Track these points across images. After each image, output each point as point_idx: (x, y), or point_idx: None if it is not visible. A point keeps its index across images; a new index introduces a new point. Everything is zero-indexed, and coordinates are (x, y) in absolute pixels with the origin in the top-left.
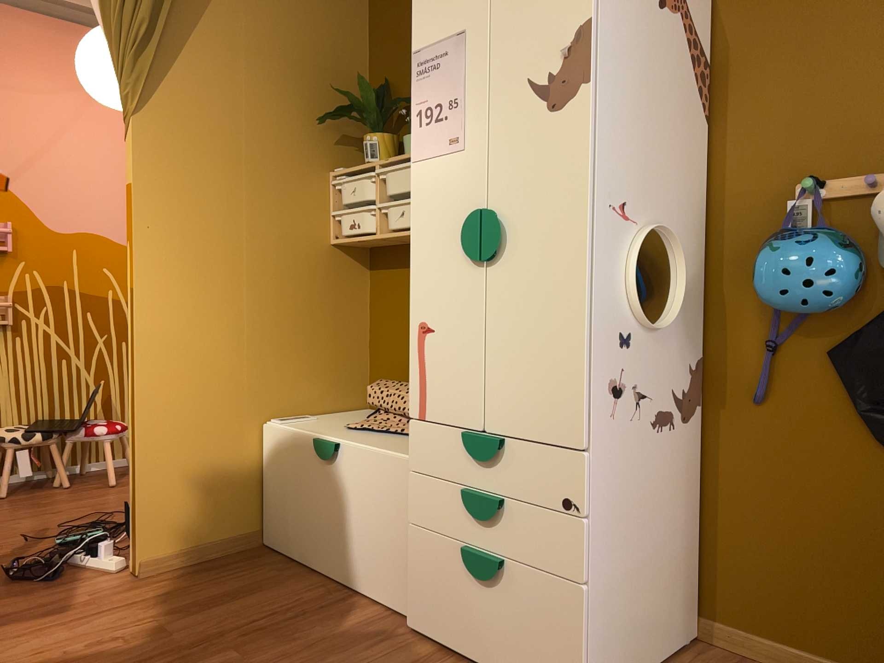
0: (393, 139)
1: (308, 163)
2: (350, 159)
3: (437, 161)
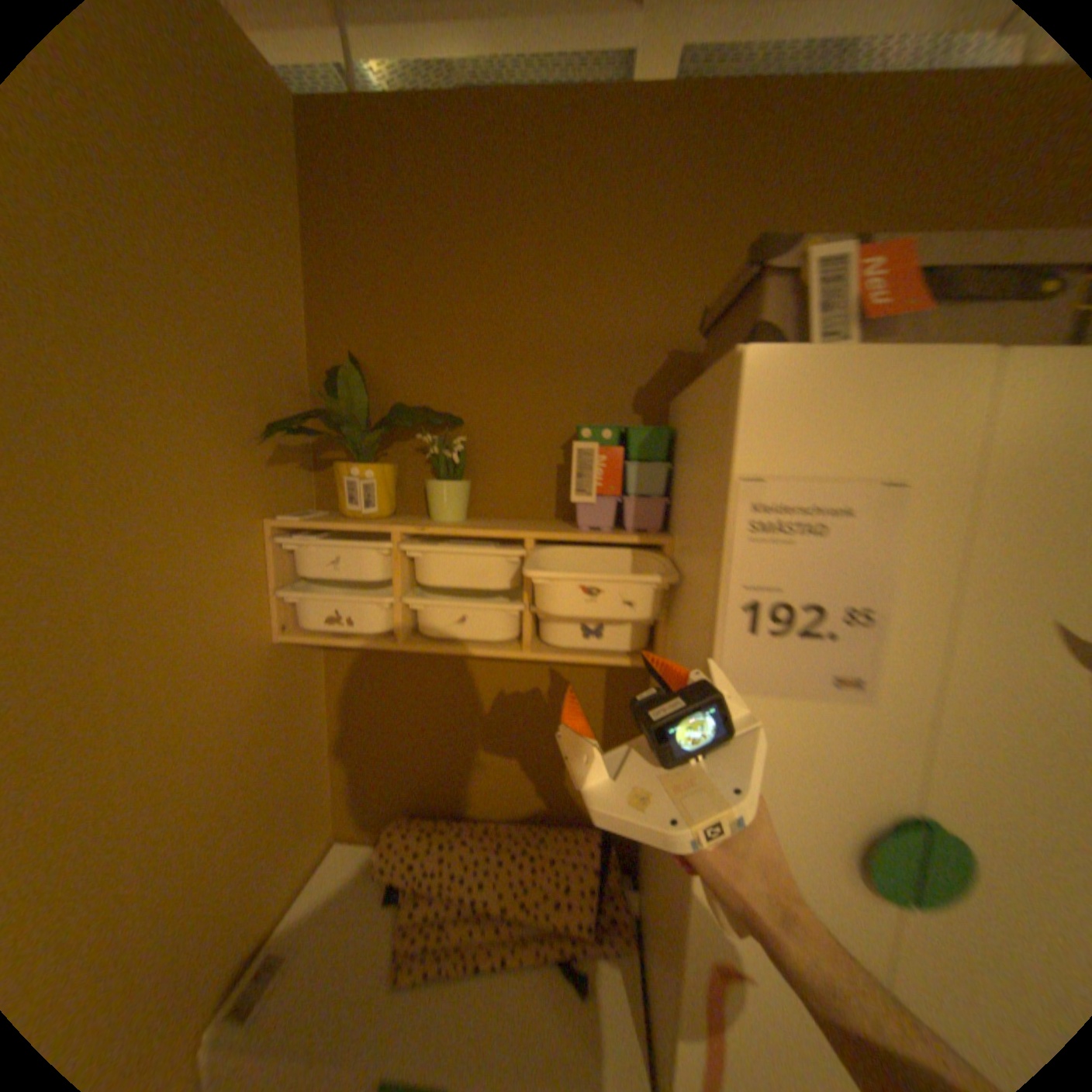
0: (396, 472)
1: (228, 515)
2: (291, 487)
3: (796, 707)
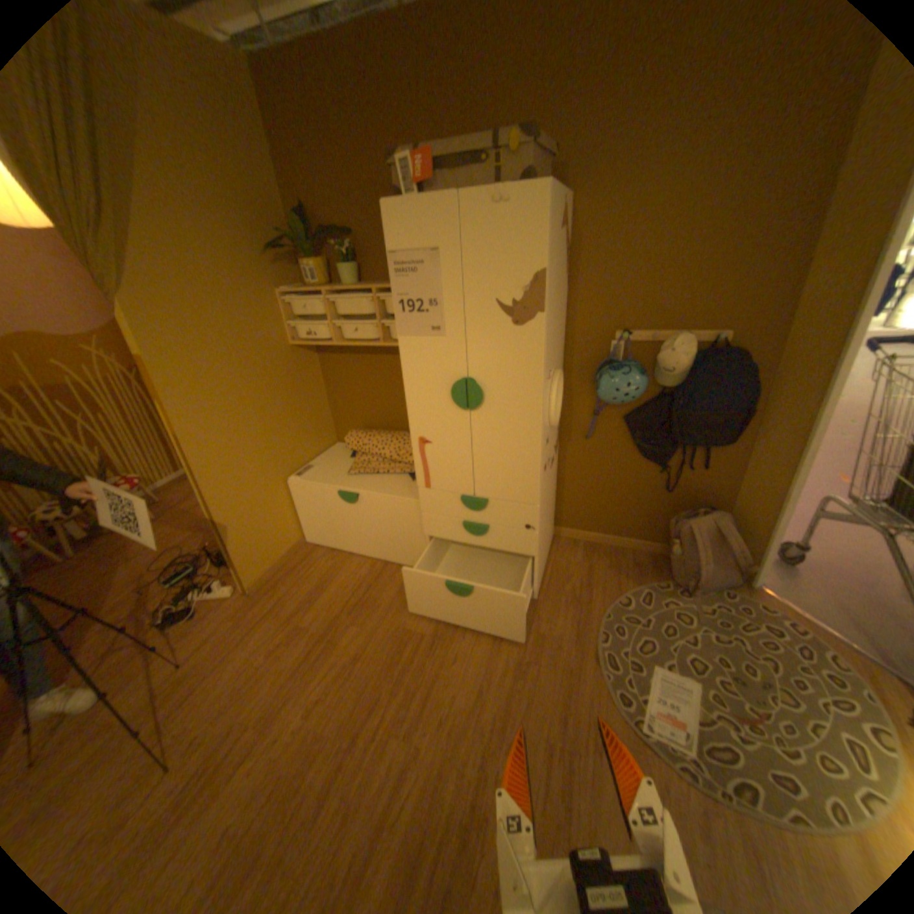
0: (323, 263)
1: (258, 288)
2: (284, 274)
3: (421, 340)
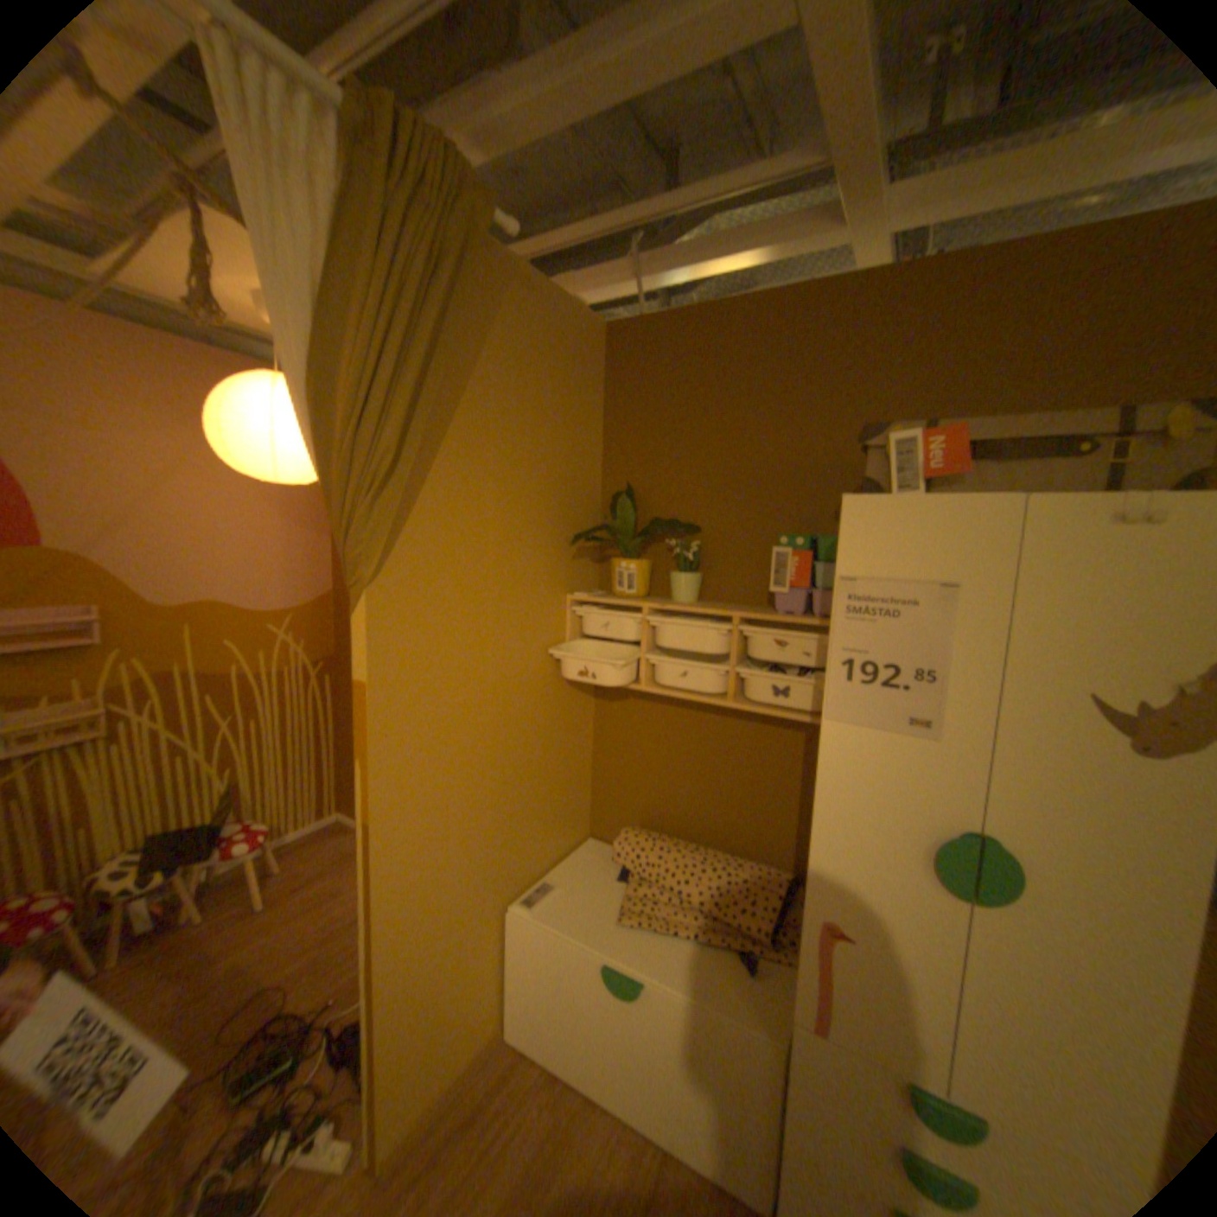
0: (650, 566)
1: (548, 590)
2: (583, 574)
3: (881, 736)
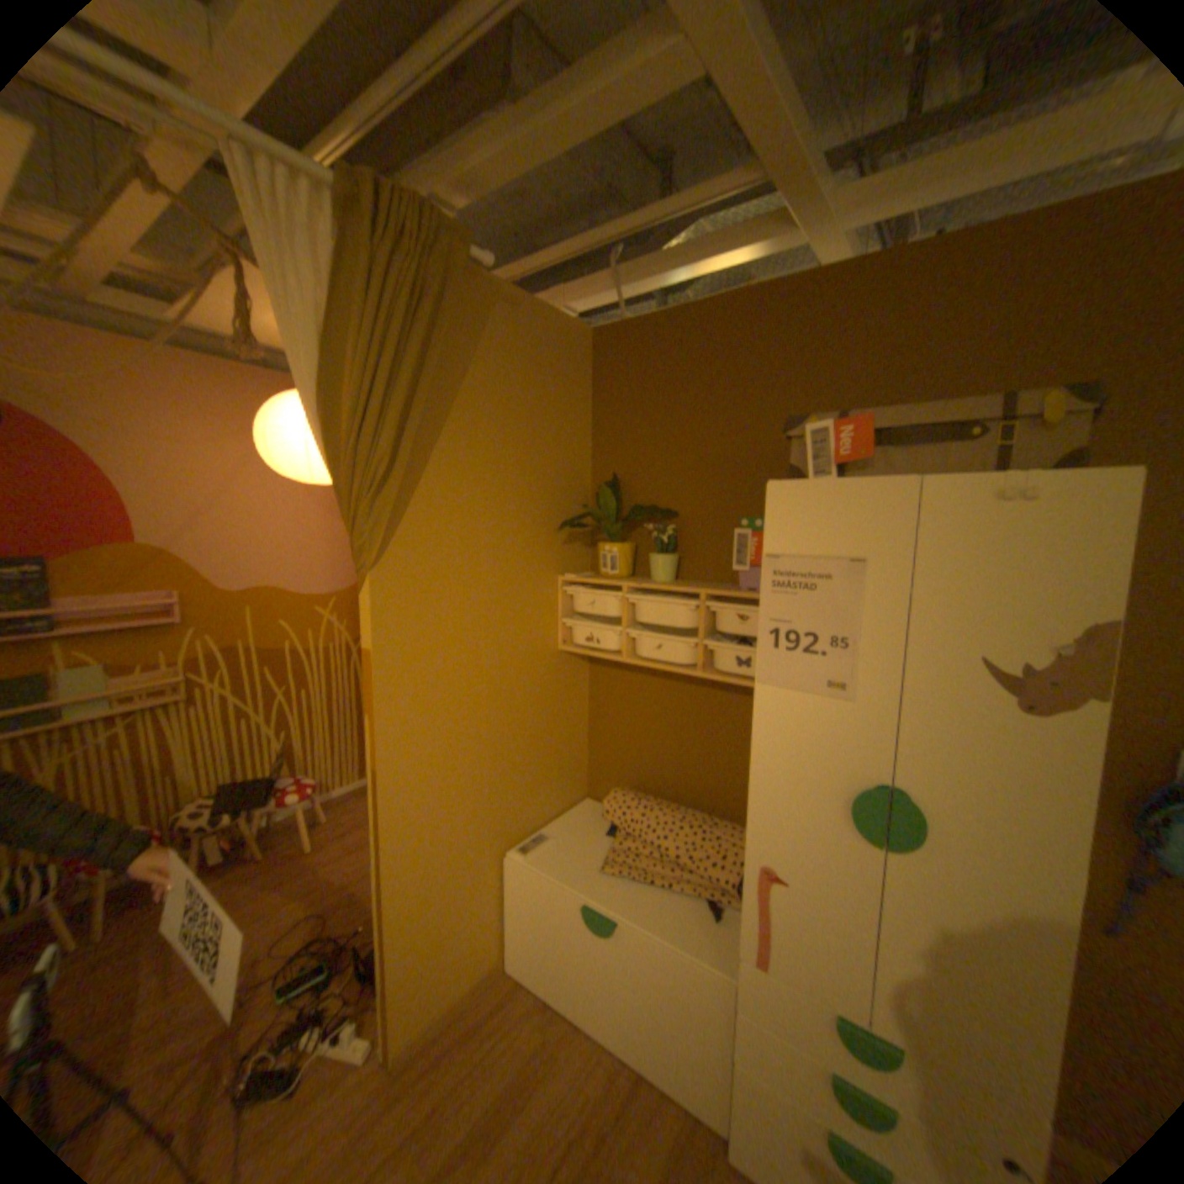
0: (632, 548)
1: (539, 572)
2: (574, 557)
3: (804, 698)
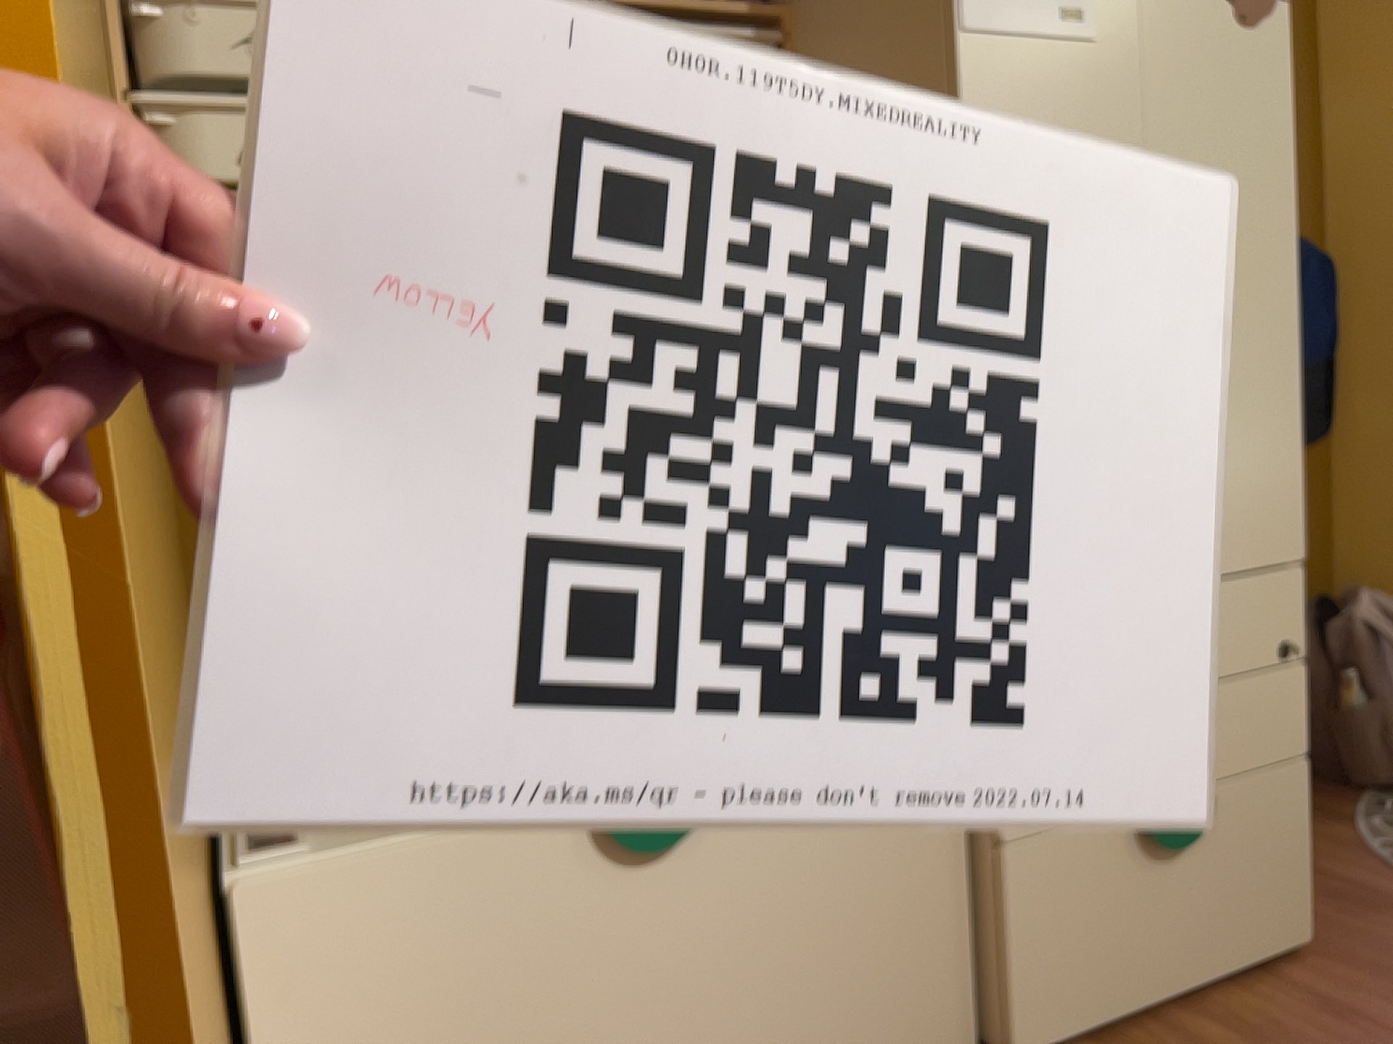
0: None
1: None
2: None
3: (1033, 45)
